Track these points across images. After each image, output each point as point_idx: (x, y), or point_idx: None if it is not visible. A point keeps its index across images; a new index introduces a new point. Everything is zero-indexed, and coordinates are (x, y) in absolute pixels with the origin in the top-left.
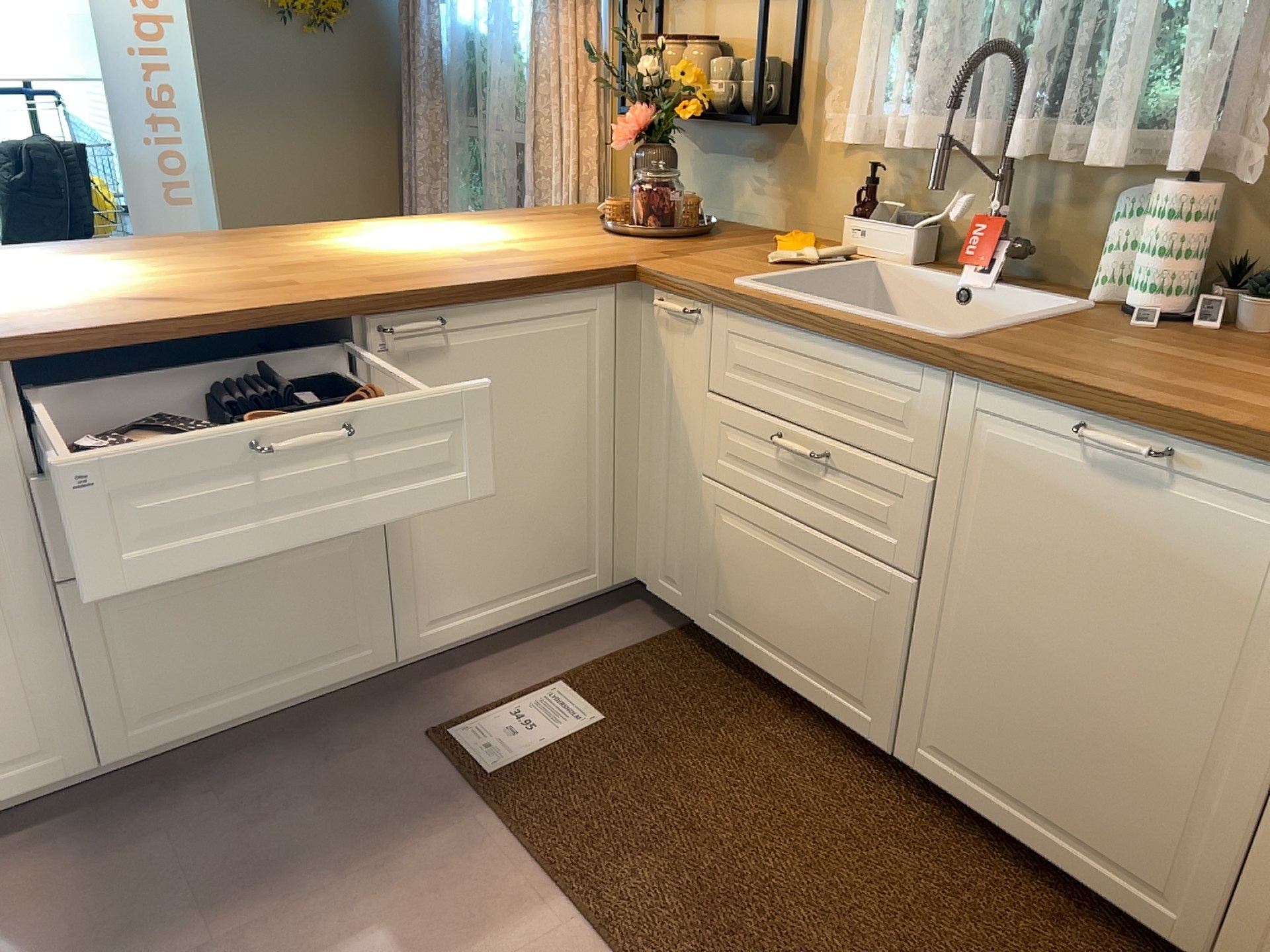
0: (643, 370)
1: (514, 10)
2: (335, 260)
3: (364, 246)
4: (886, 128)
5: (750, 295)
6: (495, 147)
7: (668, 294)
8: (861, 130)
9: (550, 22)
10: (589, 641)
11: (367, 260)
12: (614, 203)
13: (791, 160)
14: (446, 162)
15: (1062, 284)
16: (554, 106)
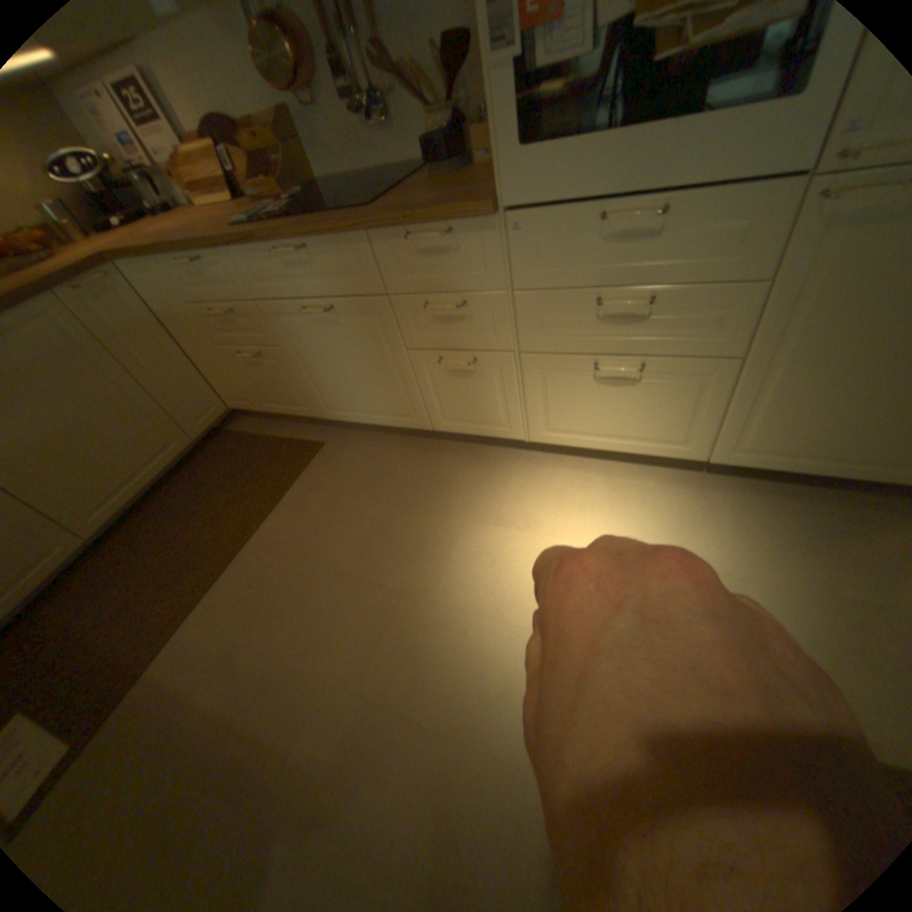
0: None
1: None
2: None
3: None
4: None
5: None
6: None
7: None
8: None
9: None
10: None
11: None
12: None
13: None
14: None
15: None
16: None
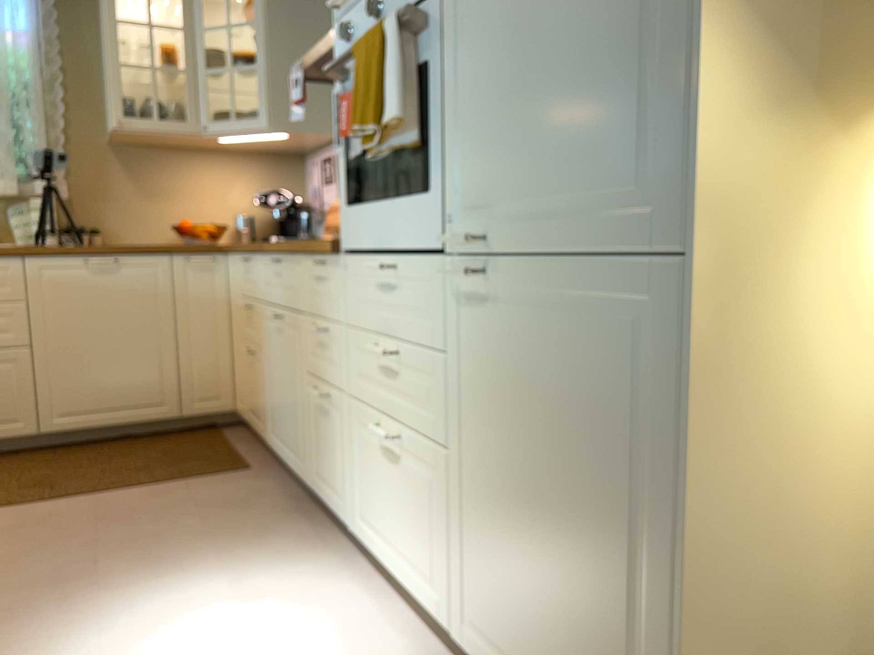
0: None
1: None
2: None
3: None
4: None
5: None
6: None
7: None
8: None
9: None
10: None
11: None
12: None
13: None
14: None
15: None
16: None
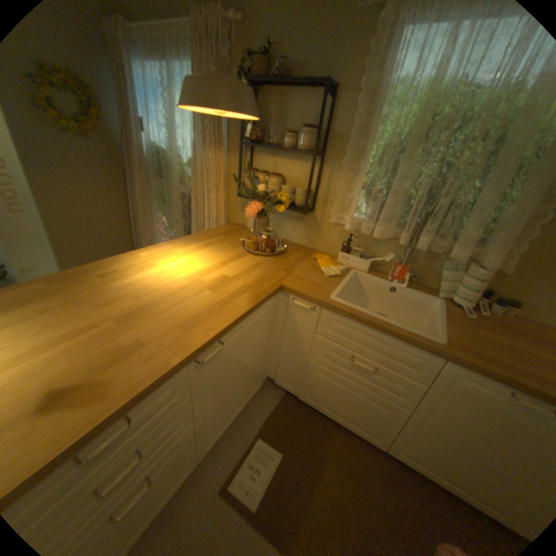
0: (279, 317)
1: (178, 141)
2: (146, 302)
3: (153, 282)
4: (357, 222)
5: (344, 308)
6: (175, 196)
7: (298, 298)
8: (353, 225)
9: (200, 152)
10: (259, 409)
11: (164, 300)
12: (250, 241)
13: (311, 223)
14: (148, 195)
15: (420, 283)
16: (205, 186)
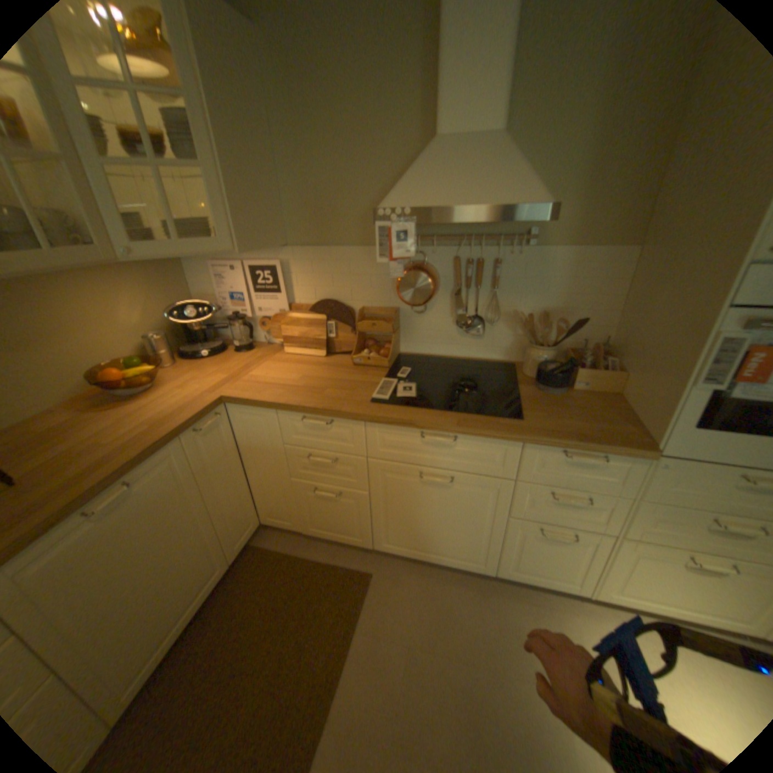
0: None
1: None
2: None
3: None
4: None
5: None
6: None
7: None
8: None
9: None
10: None
11: None
12: None
13: None
14: None
15: None
16: None
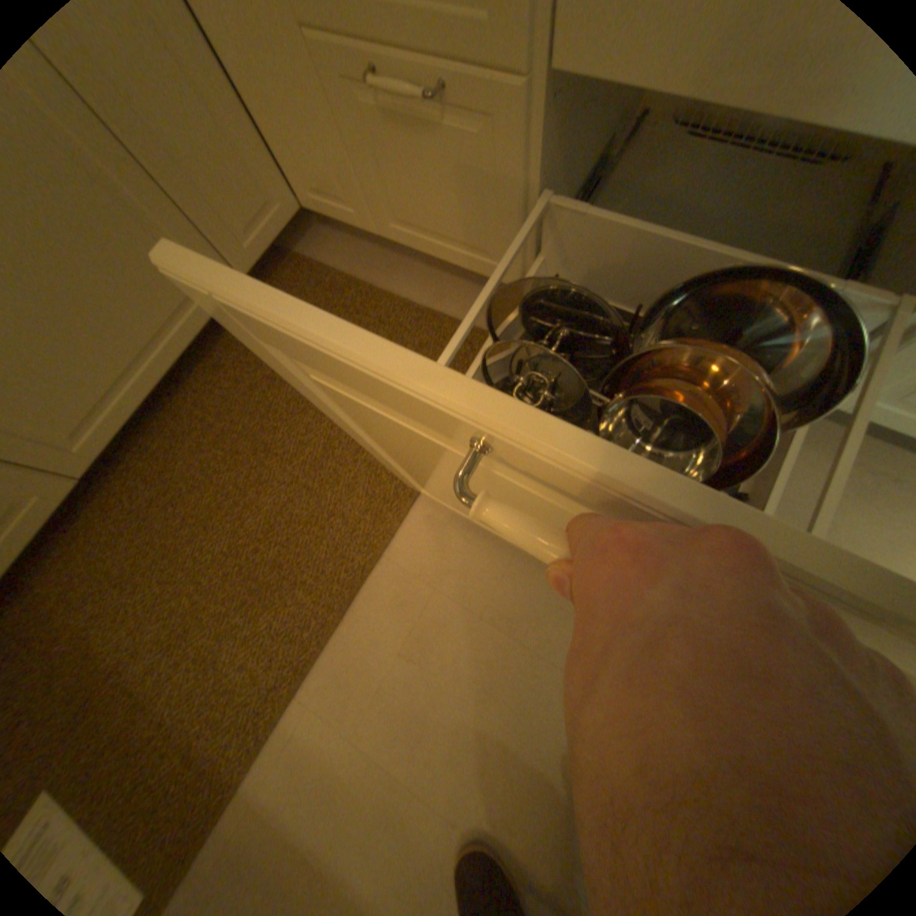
0: None
1: None
2: None
3: None
4: None
5: None
6: None
7: None
8: None
9: None
10: None
11: None
12: None
13: None
14: None
15: None
16: None
